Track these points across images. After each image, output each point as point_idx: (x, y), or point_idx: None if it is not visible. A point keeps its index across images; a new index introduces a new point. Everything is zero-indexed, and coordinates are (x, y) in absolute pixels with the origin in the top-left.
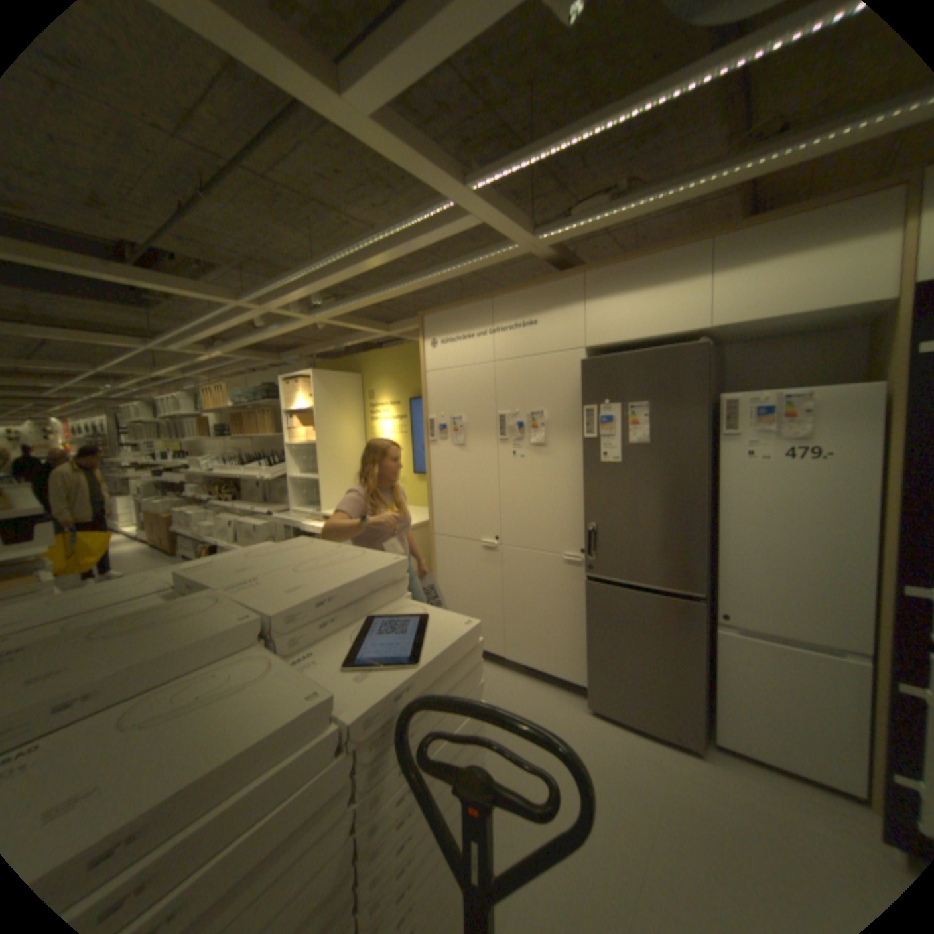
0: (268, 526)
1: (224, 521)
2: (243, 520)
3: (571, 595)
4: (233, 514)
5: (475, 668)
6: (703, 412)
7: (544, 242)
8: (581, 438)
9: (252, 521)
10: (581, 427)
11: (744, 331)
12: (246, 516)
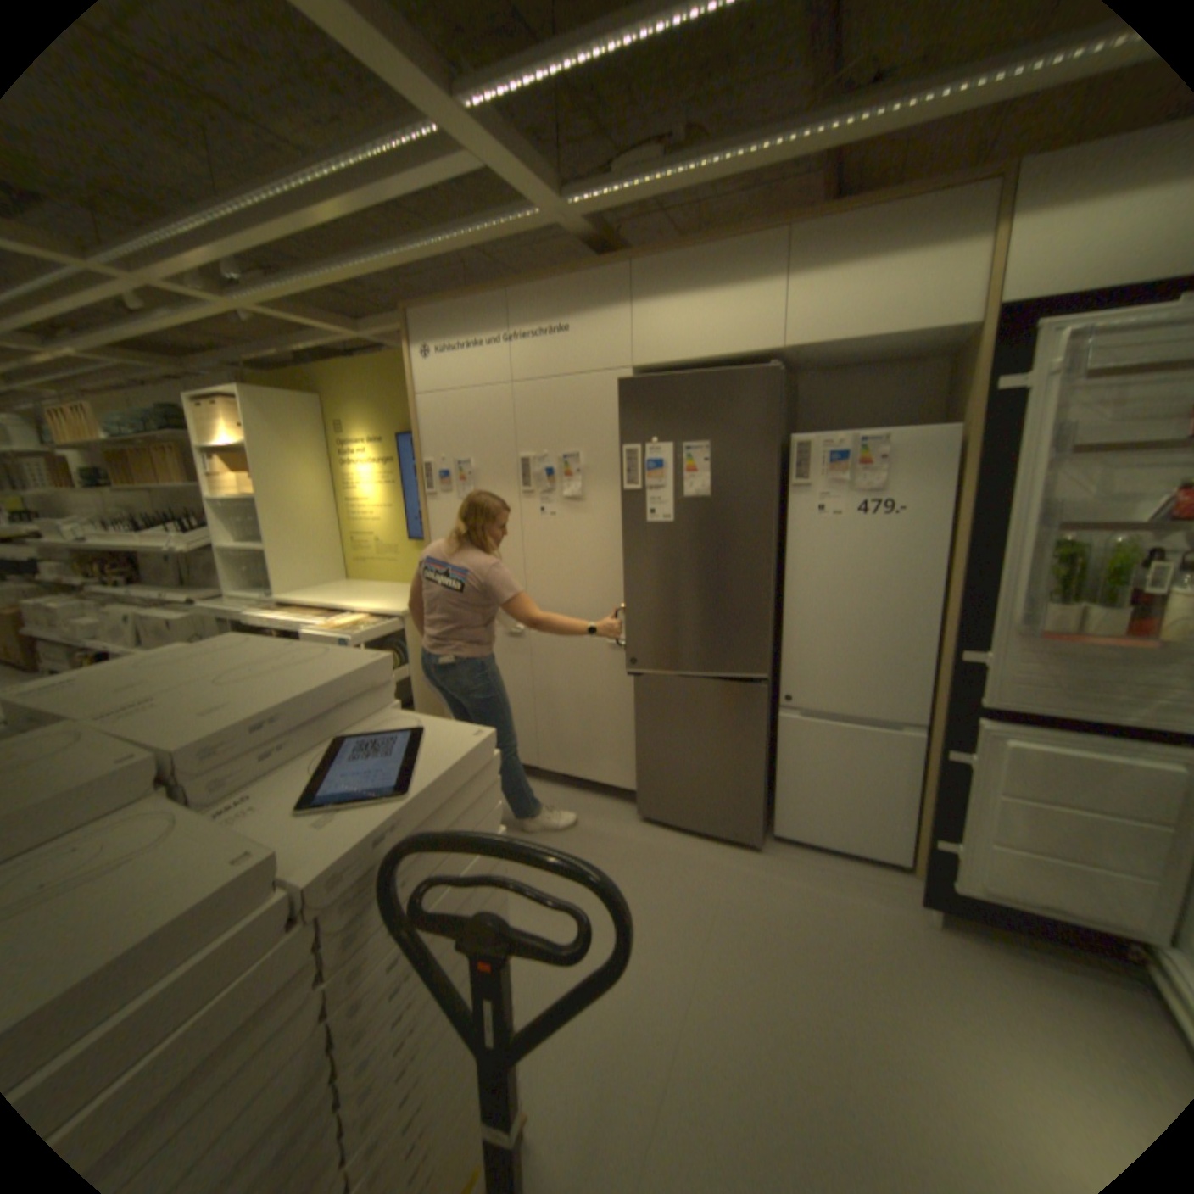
0: (192, 621)
1: (118, 615)
2: (150, 614)
3: (618, 686)
4: (133, 606)
5: (492, 789)
6: (772, 457)
7: (576, 210)
8: (629, 489)
9: (165, 615)
10: (629, 475)
11: (821, 356)
12: (155, 607)
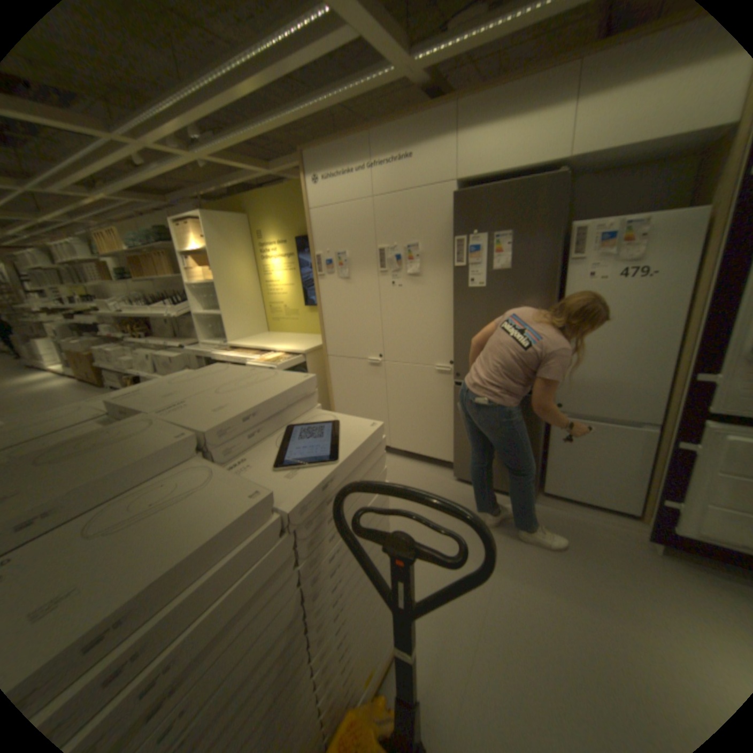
0: (182, 358)
1: (141, 355)
2: (159, 354)
3: (442, 397)
4: (149, 350)
5: (379, 458)
6: (558, 239)
7: (419, 65)
8: (452, 267)
9: (167, 355)
10: (452, 257)
11: (596, 161)
12: (161, 350)
